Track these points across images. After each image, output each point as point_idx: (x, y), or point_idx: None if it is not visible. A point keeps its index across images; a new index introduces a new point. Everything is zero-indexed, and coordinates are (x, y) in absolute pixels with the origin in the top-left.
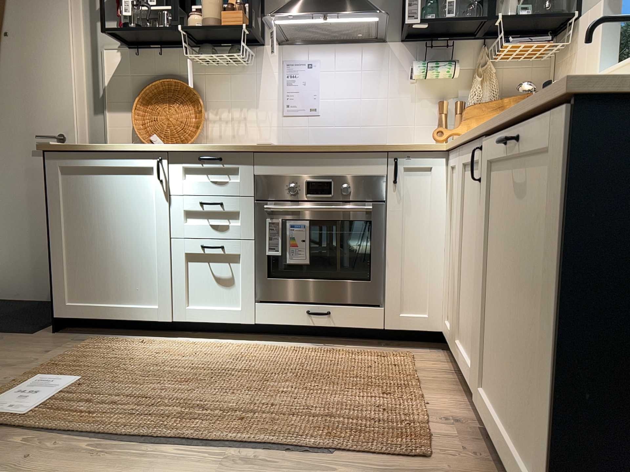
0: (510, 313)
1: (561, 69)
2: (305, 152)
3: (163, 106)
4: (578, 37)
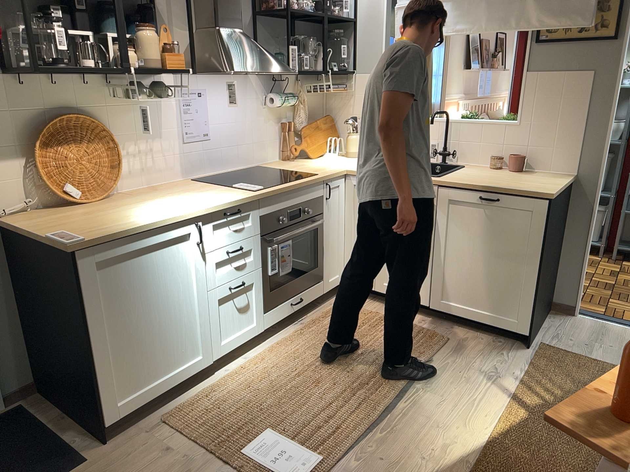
0: (474, 264)
1: (338, 99)
2: (288, 191)
3: (71, 148)
4: (358, 86)
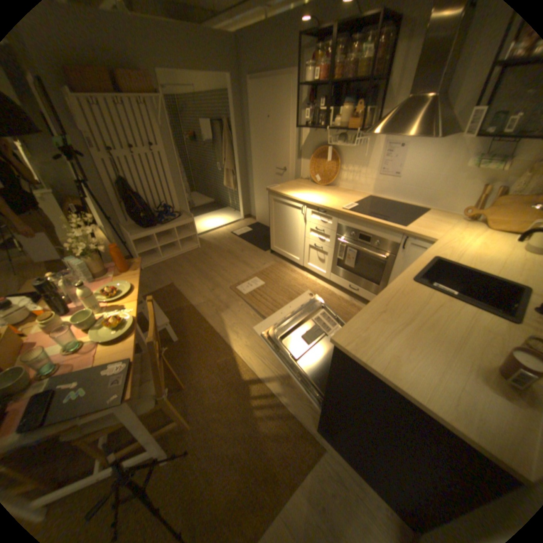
0: None
1: None
2: (361, 220)
3: (323, 160)
4: None
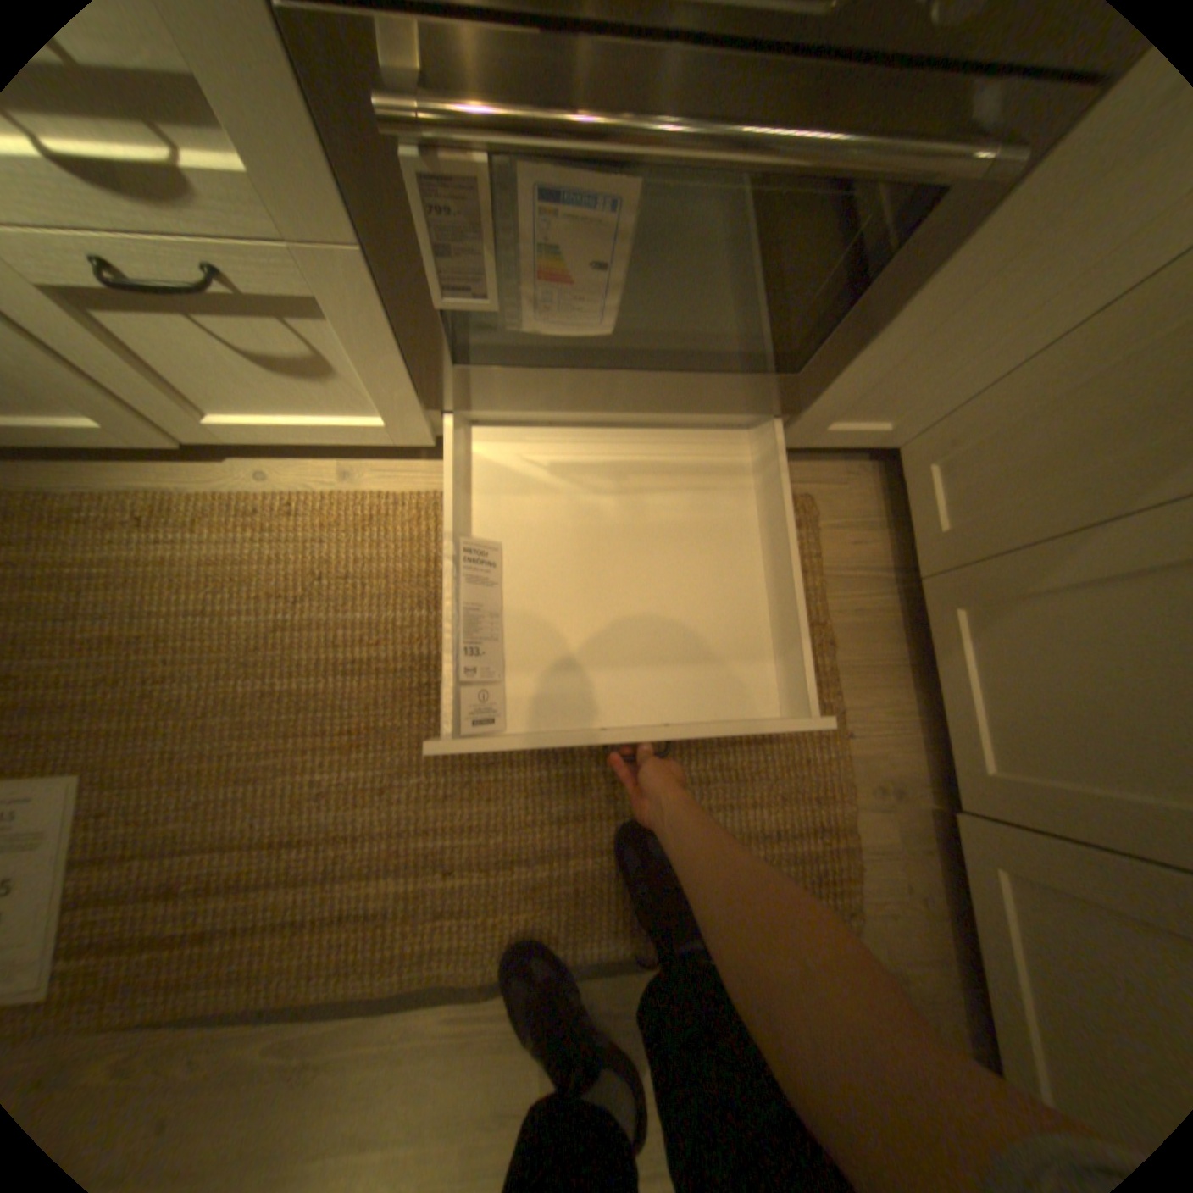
0: None
1: None
2: None
3: None
4: None
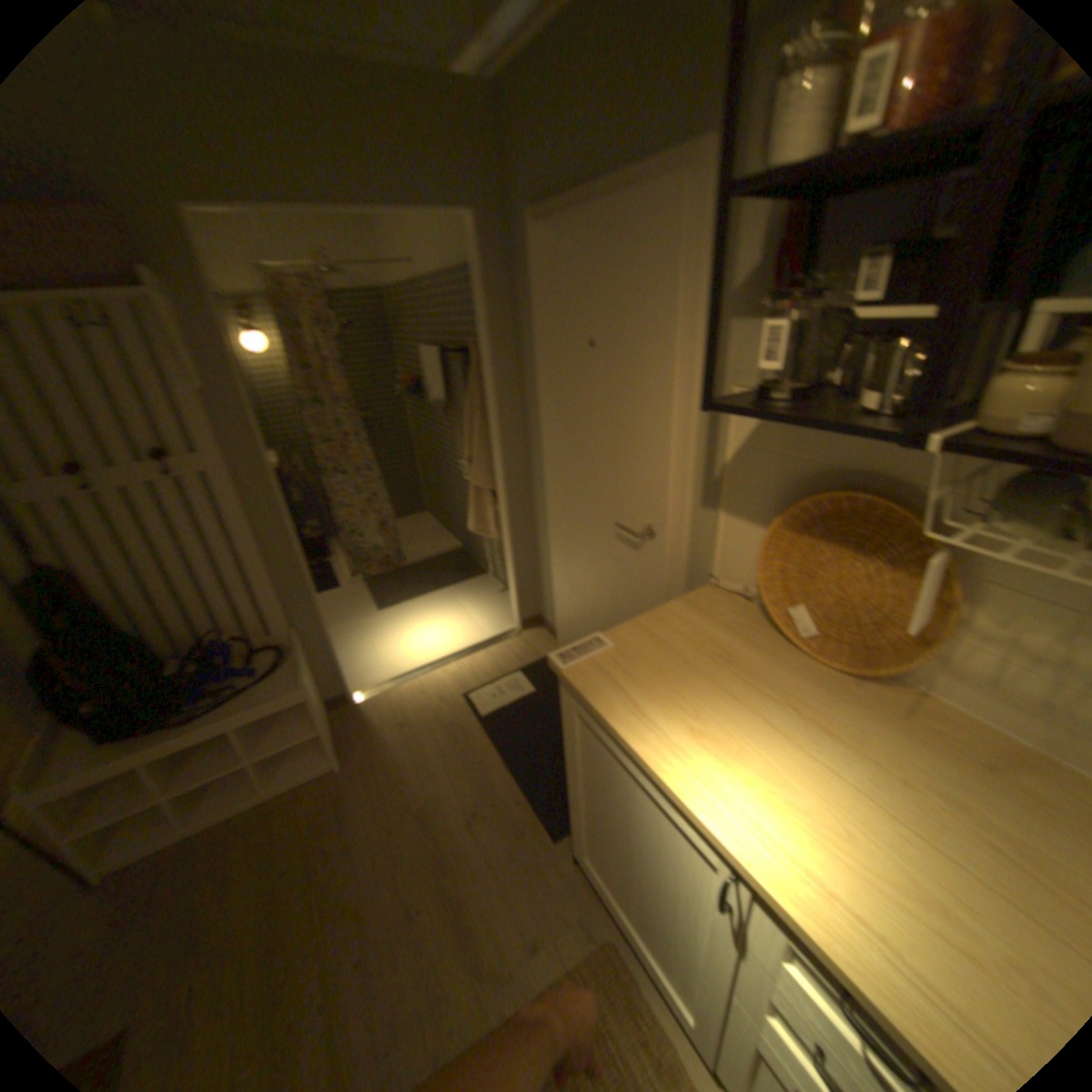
0: None
1: None
2: None
3: (843, 551)
4: None
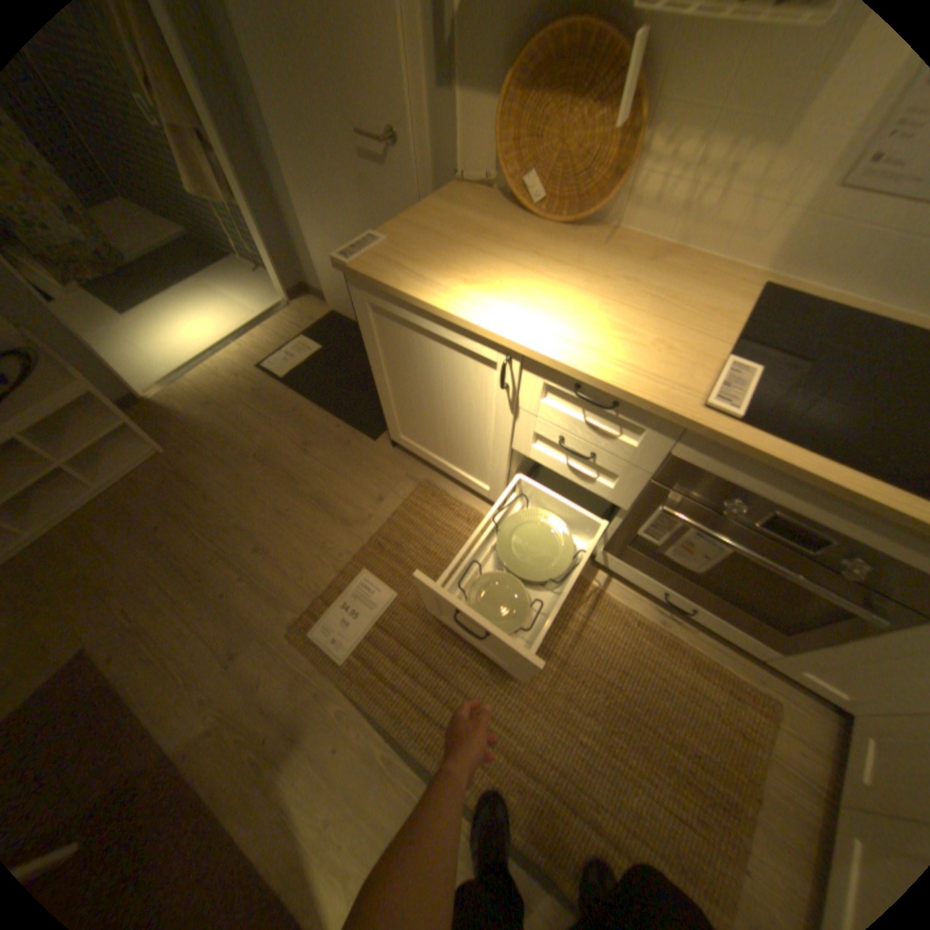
0: None
1: None
2: (814, 482)
3: (563, 99)
4: None
